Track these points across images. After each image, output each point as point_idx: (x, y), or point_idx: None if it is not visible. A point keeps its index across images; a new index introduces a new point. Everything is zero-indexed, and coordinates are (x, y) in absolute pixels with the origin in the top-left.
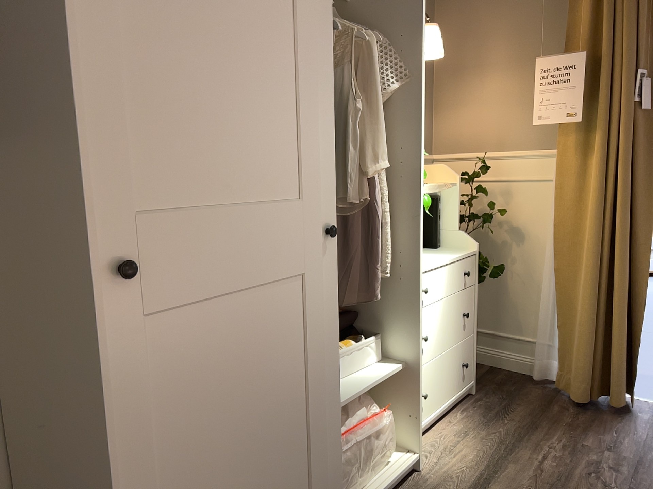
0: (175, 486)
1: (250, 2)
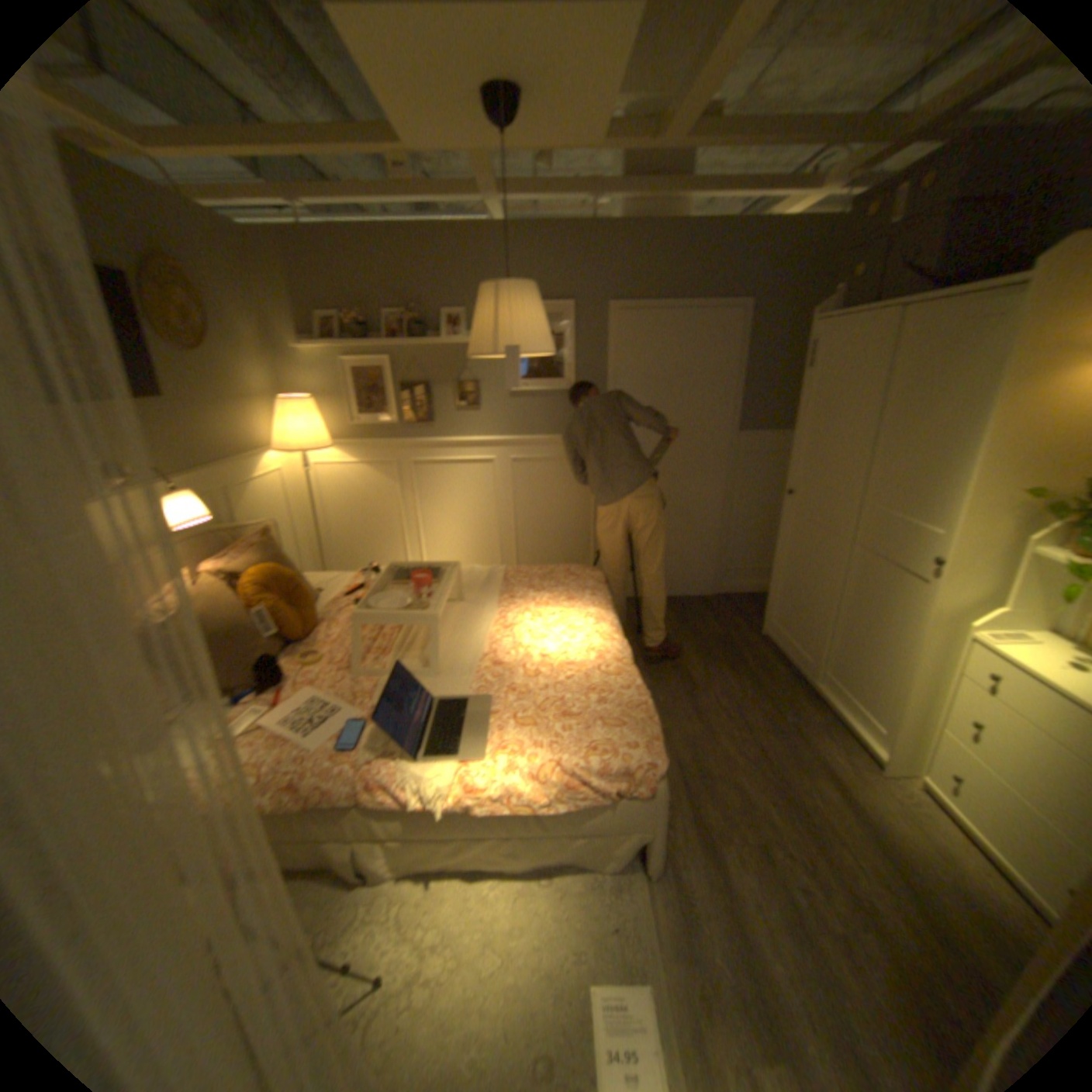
0: (783, 574)
1: (846, 393)
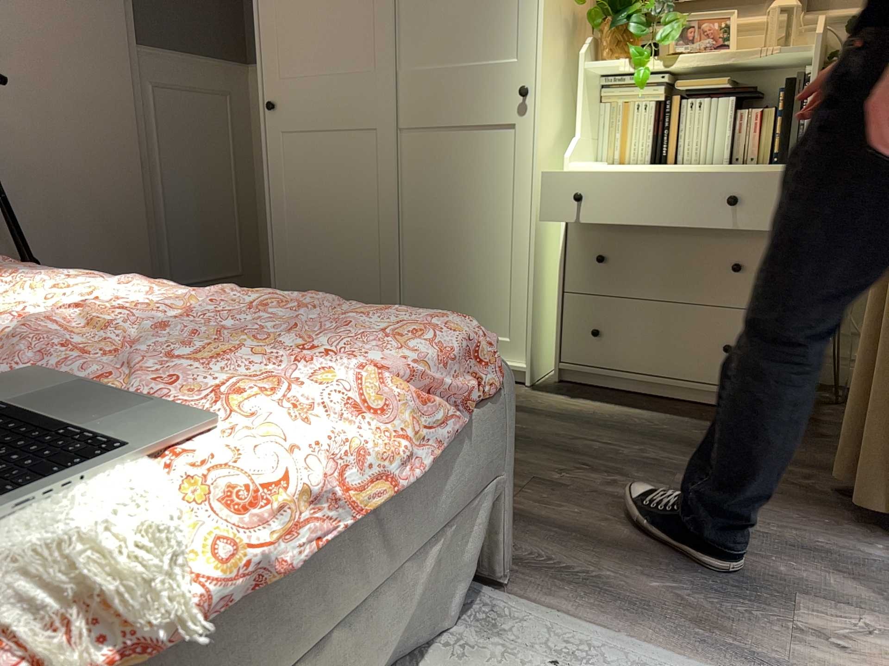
0: (291, 232)
1: None
